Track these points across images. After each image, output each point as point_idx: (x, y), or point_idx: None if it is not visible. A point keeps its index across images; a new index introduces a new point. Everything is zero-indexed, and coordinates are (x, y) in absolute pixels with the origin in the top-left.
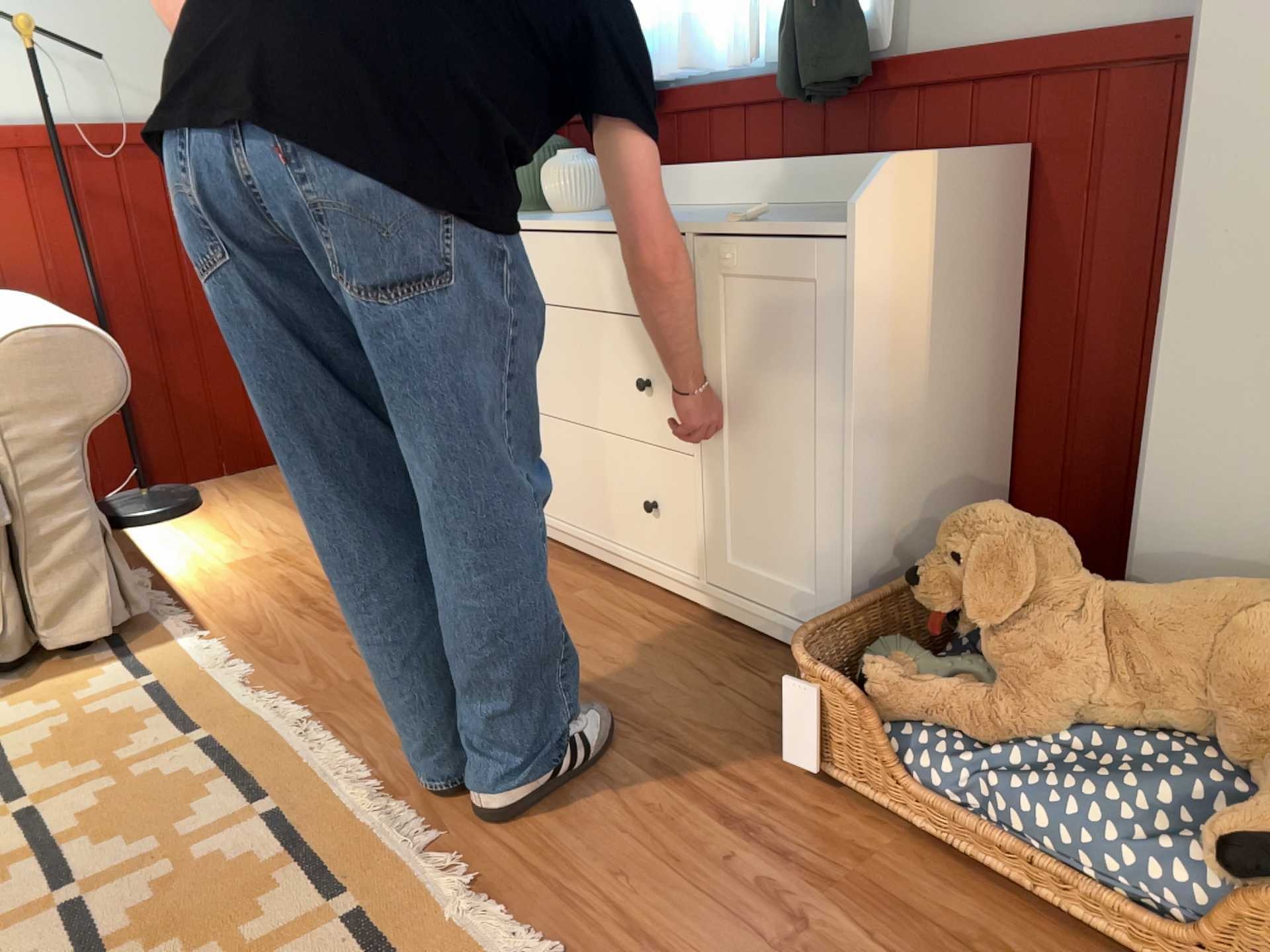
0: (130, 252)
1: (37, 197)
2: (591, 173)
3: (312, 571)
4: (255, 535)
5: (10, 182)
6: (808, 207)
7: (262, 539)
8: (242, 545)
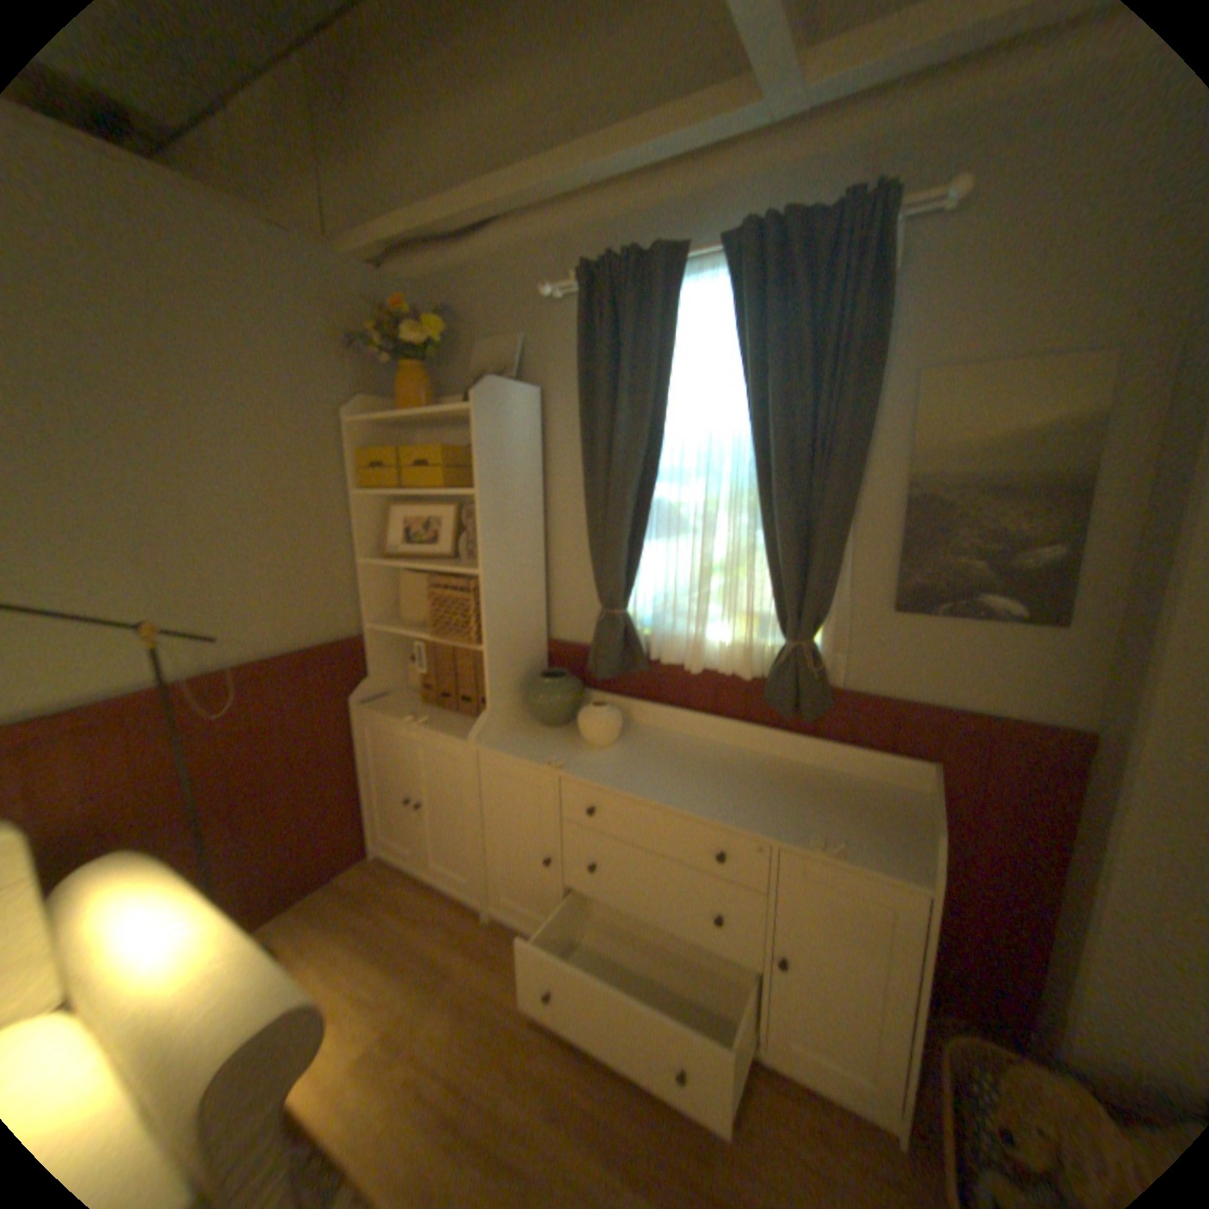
0: (212, 768)
1: (131, 749)
2: (618, 722)
3: (428, 1069)
4: (348, 1013)
5: (105, 744)
6: (785, 768)
7: (358, 1021)
8: (344, 1035)
